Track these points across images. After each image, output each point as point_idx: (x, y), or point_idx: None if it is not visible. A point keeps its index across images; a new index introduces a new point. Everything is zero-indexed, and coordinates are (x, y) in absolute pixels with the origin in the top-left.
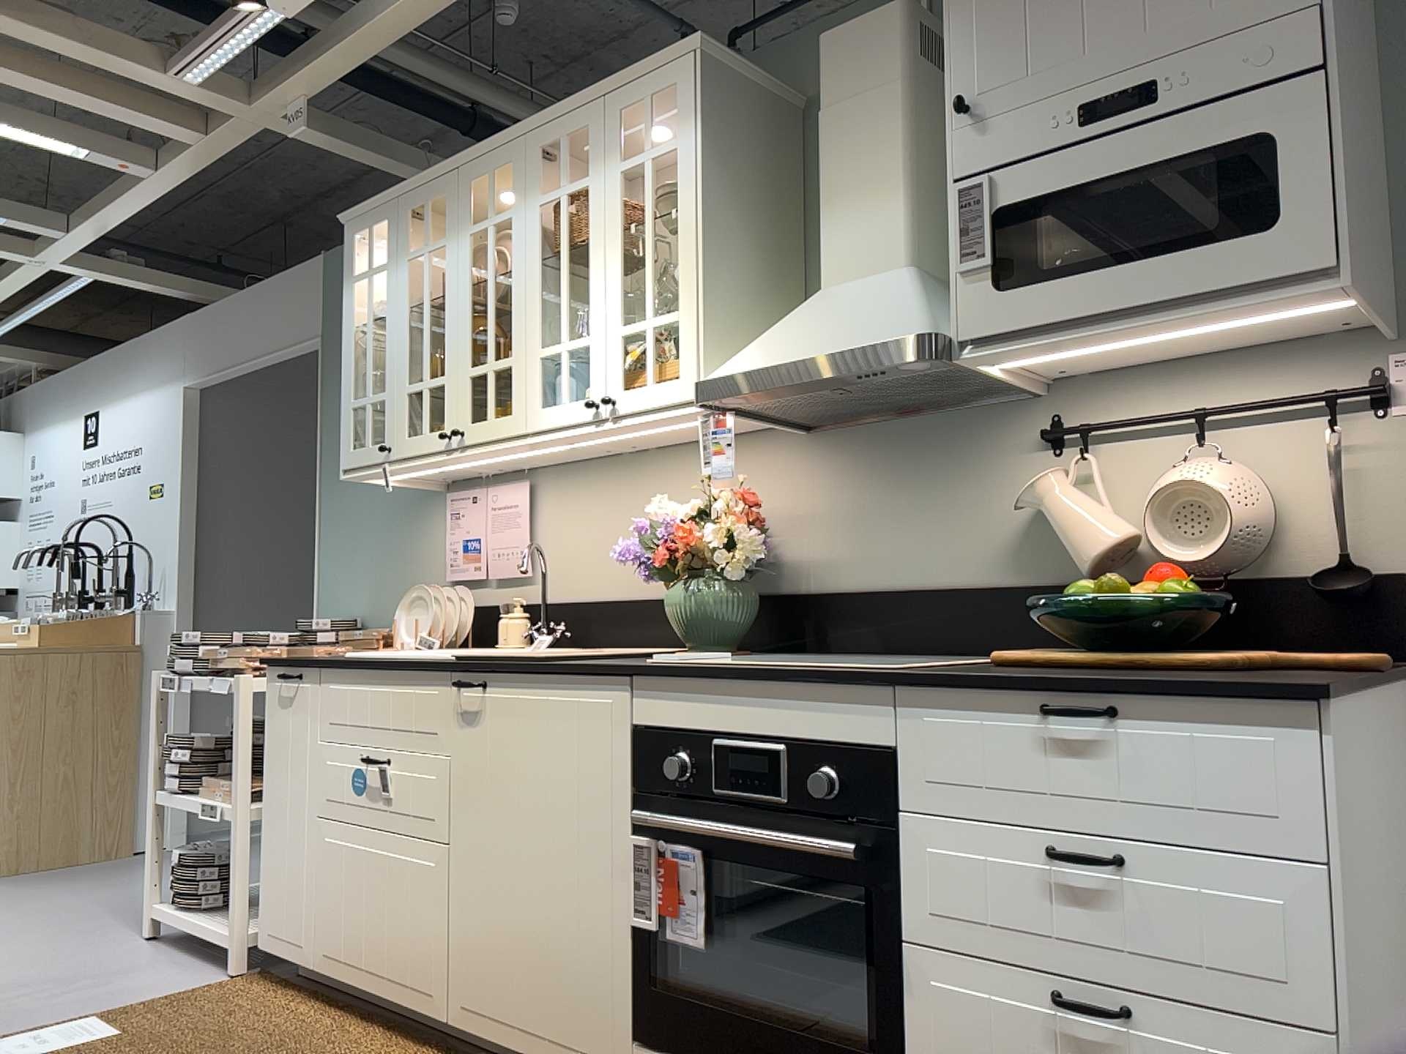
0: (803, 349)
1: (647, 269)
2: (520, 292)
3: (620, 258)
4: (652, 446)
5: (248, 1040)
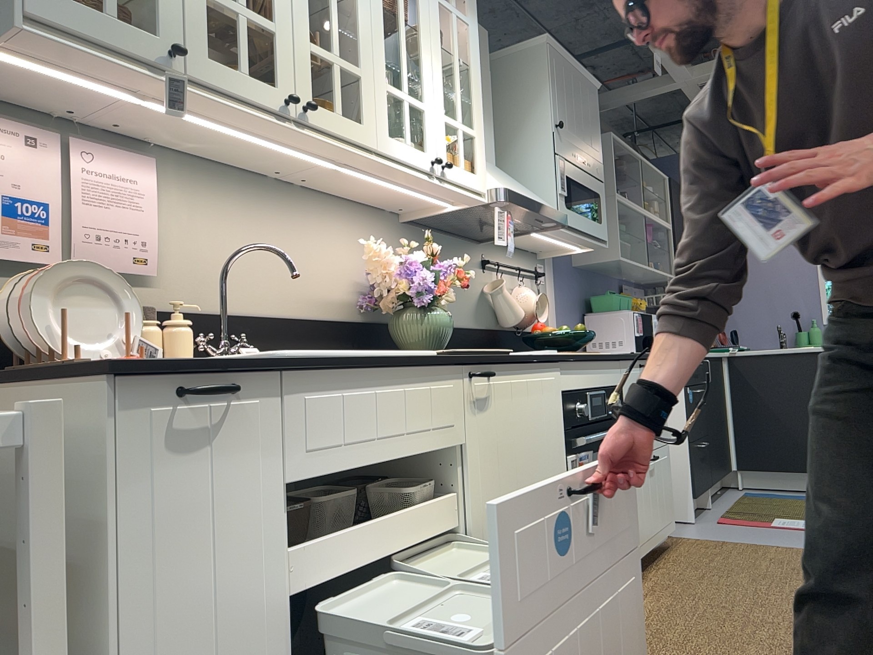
0: (529, 196)
1: (459, 89)
2: (367, 16)
3: (442, 65)
4: (302, 185)
5: None
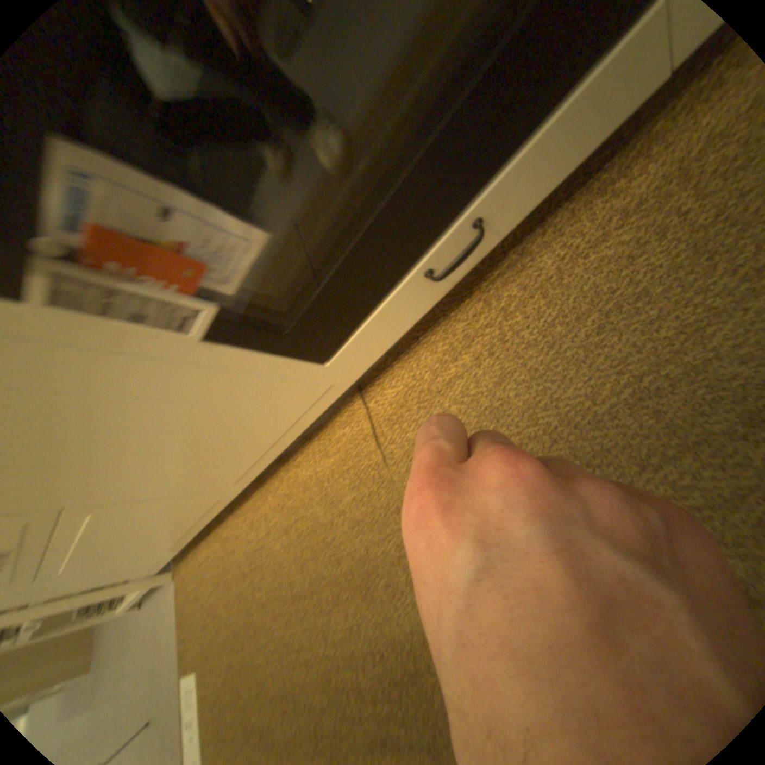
0: None
1: None
2: None
3: None
4: None
5: (220, 601)
